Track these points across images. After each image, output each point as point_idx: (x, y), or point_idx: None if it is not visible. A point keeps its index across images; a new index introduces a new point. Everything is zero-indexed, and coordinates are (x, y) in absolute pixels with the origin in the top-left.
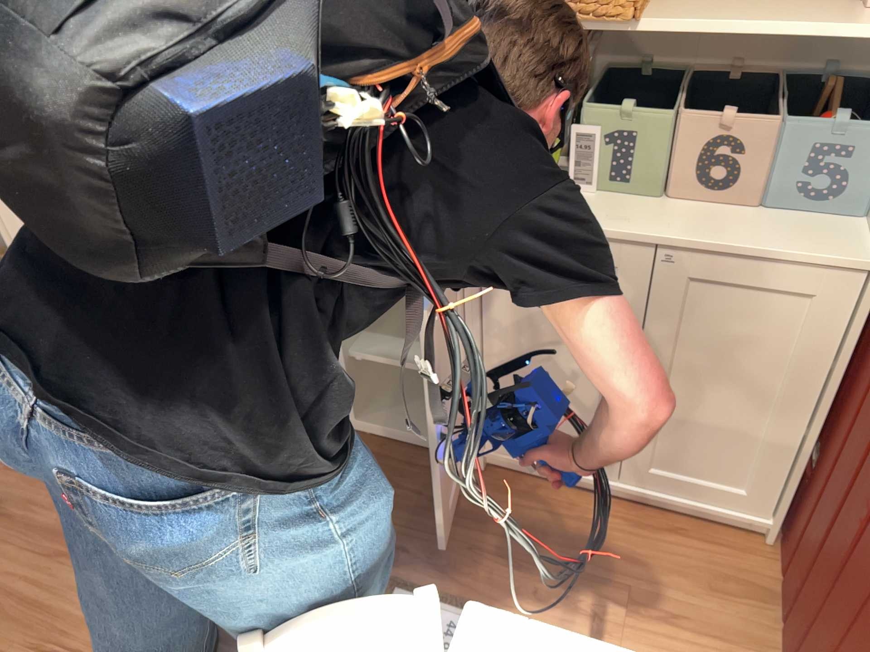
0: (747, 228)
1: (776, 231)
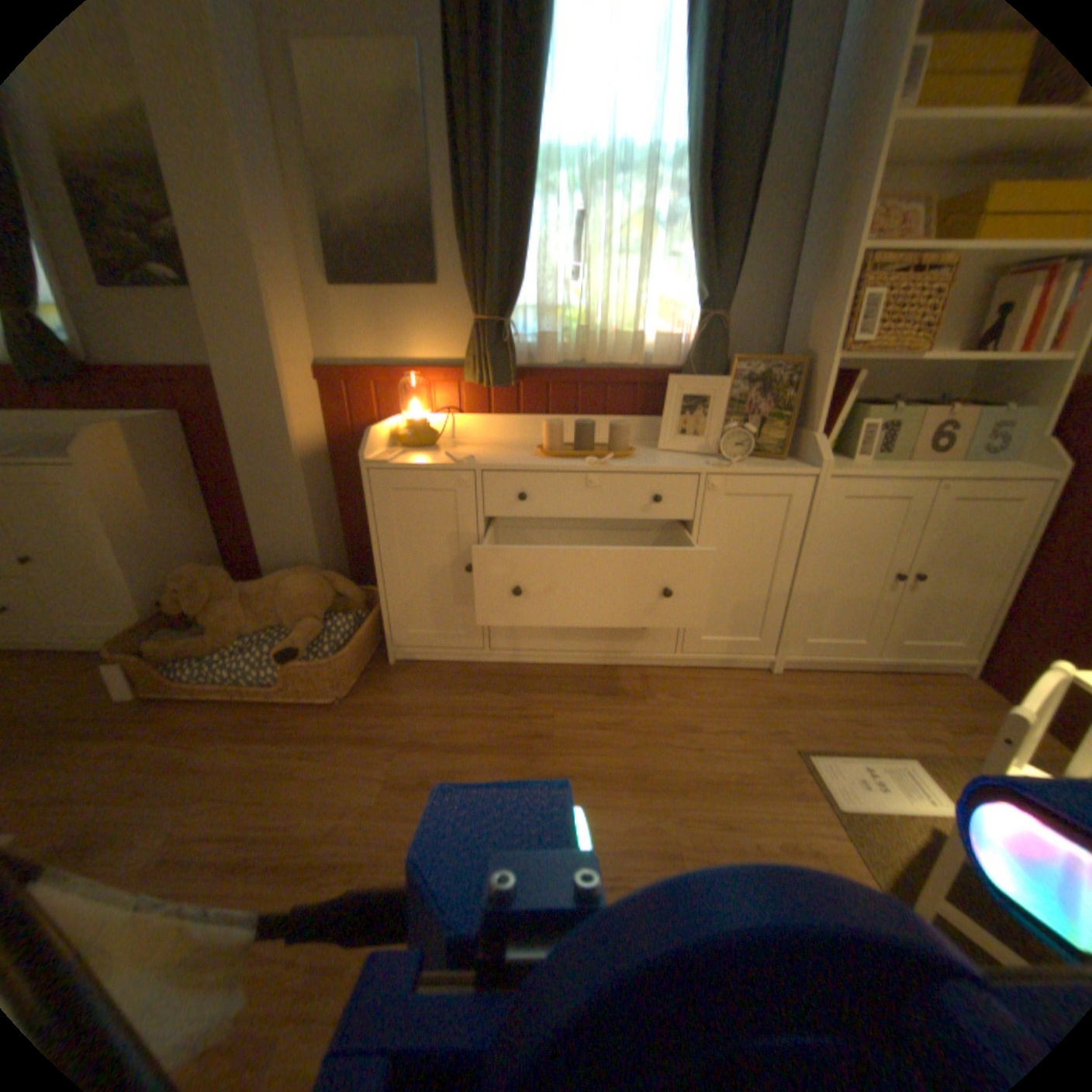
0: (975, 468)
1: (991, 468)
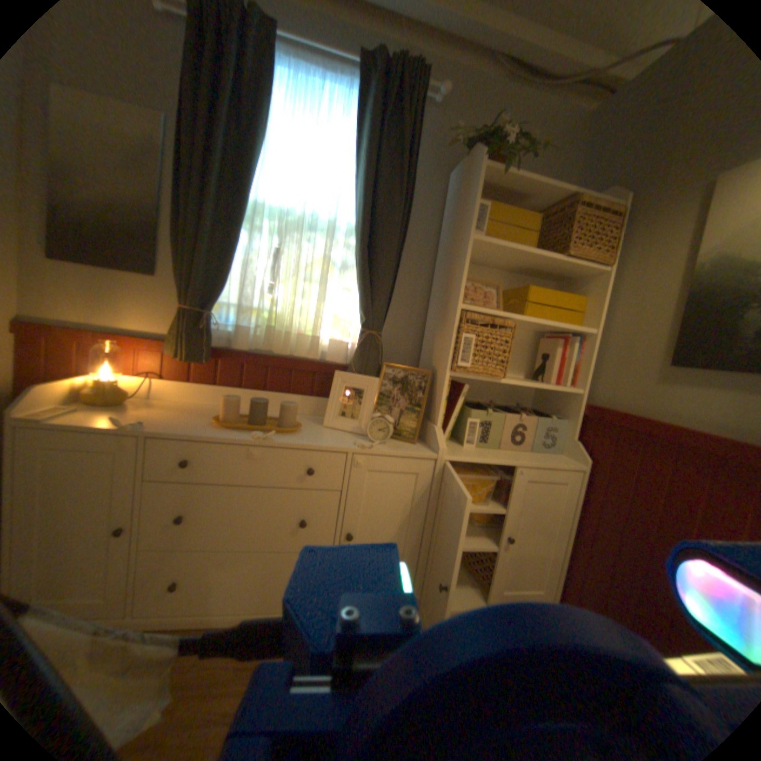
0: (539, 458)
1: (548, 459)
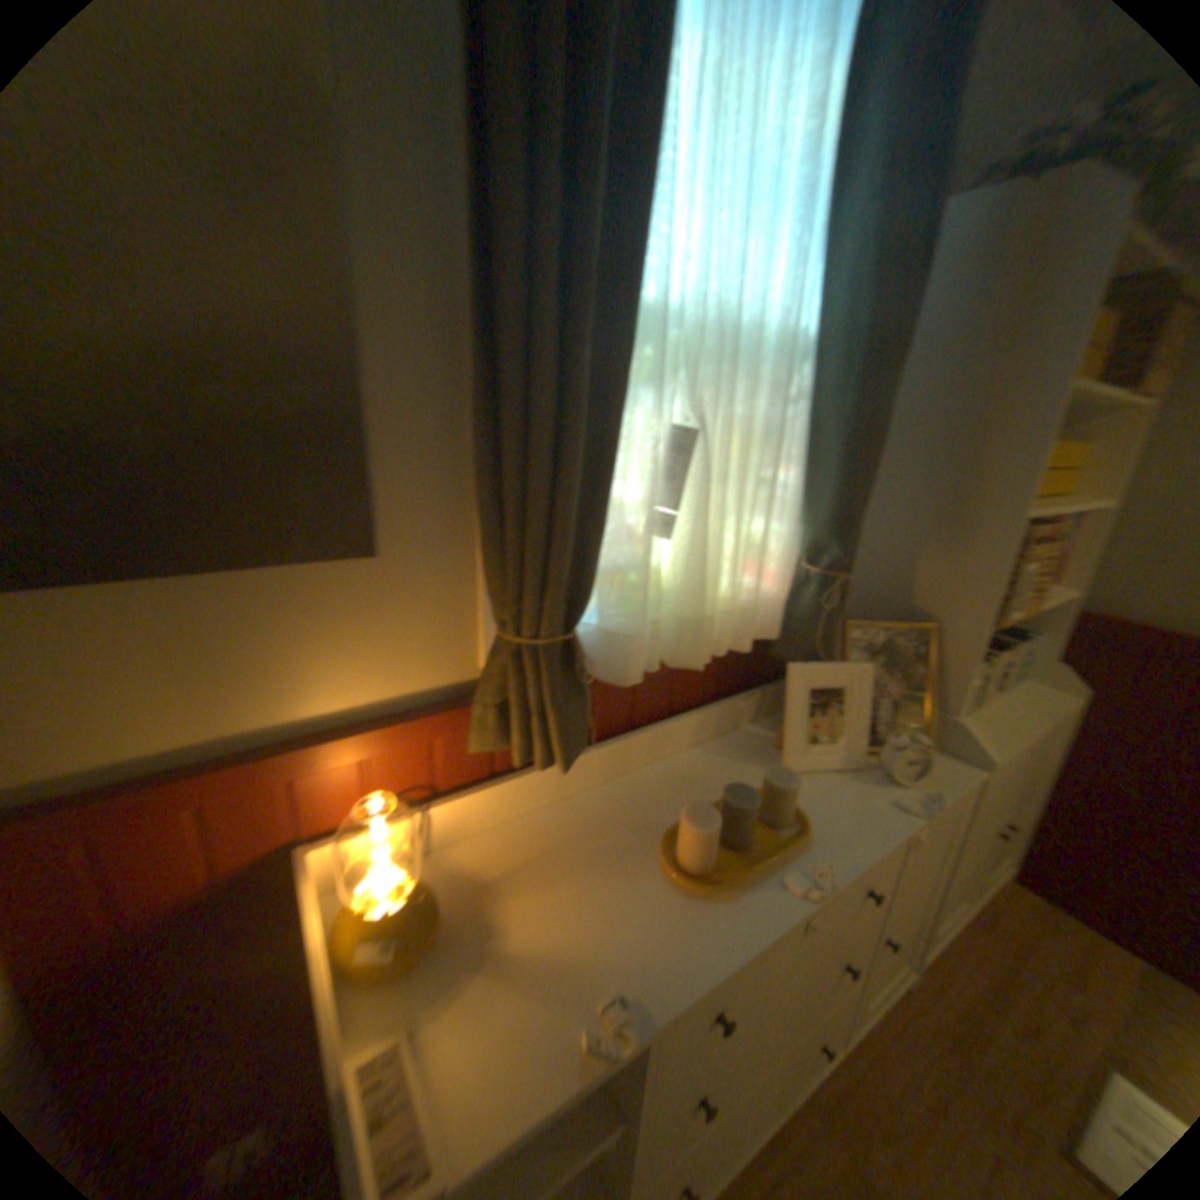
0: (1028, 704)
1: (1033, 699)
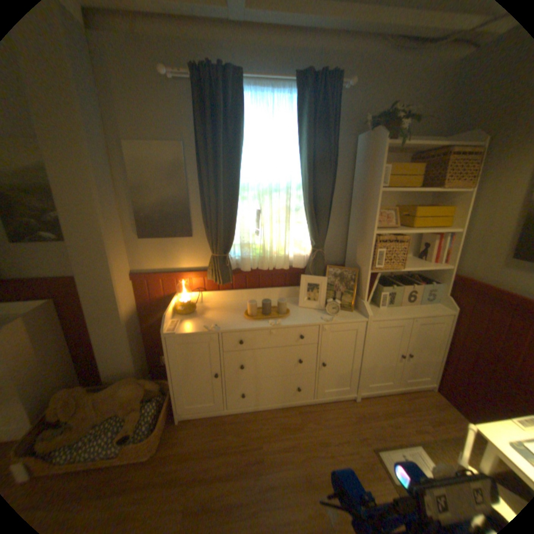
0: (425, 309)
1: (431, 309)
